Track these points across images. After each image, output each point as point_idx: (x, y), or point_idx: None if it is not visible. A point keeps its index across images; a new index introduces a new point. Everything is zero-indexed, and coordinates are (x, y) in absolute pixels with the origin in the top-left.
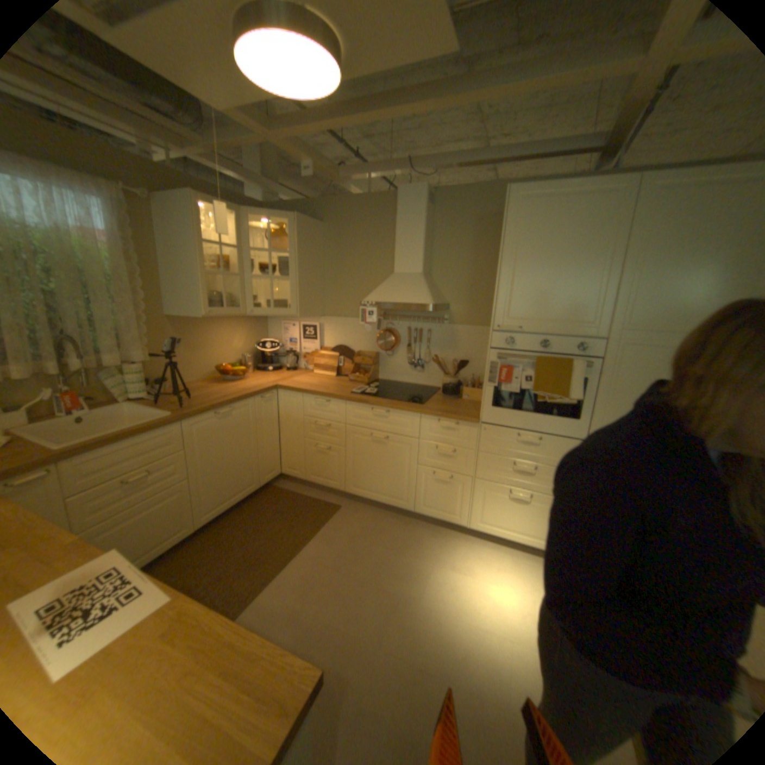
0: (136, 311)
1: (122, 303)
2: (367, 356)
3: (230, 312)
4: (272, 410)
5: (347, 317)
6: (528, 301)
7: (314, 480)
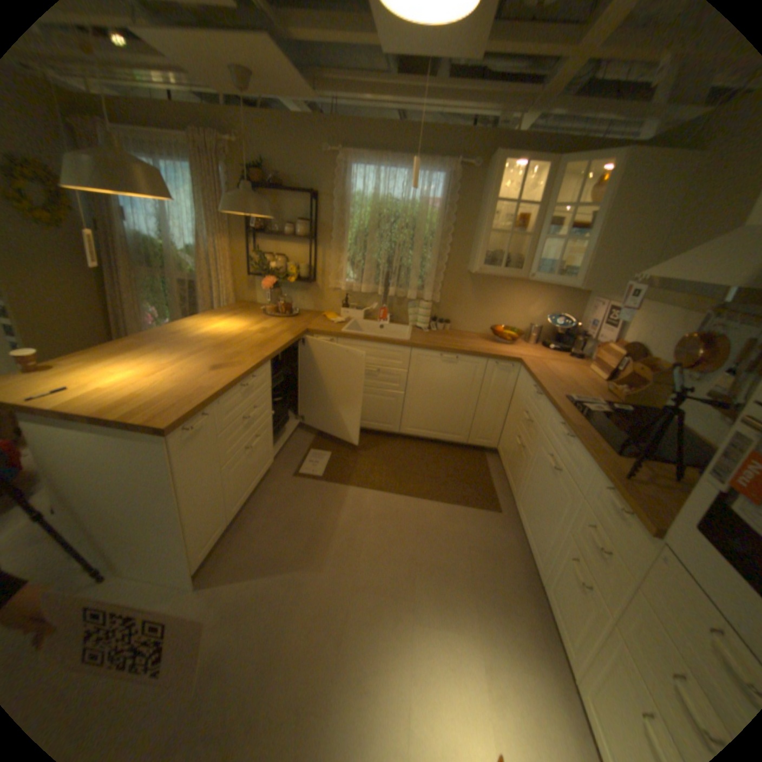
0: (447, 262)
1: (438, 255)
2: (666, 370)
3: (508, 272)
4: (509, 382)
5: (670, 303)
6: None
7: (507, 472)
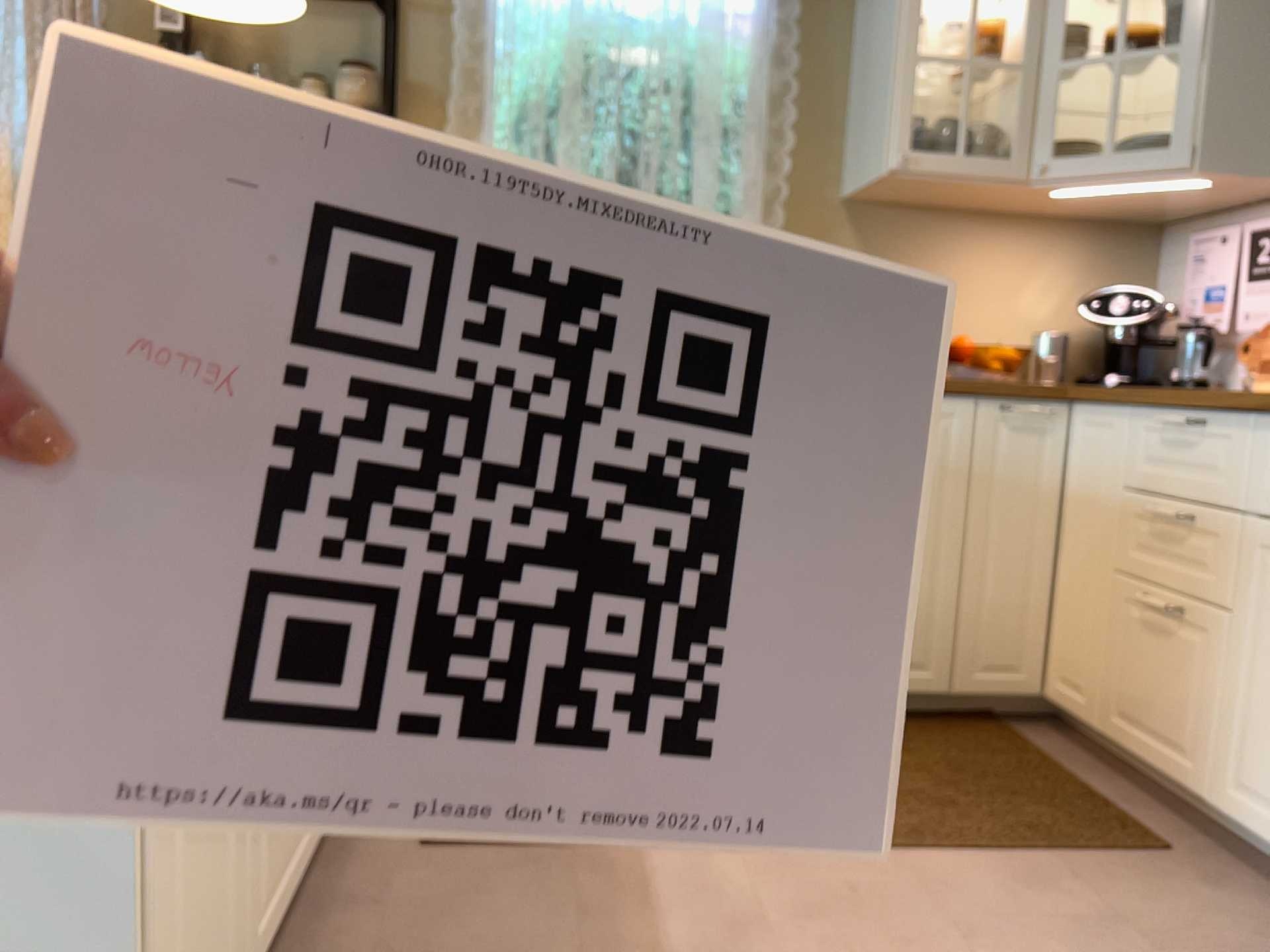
0: (786, 180)
1: (761, 160)
2: None
3: (979, 164)
4: (1047, 464)
5: None
6: None
7: (1126, 734)
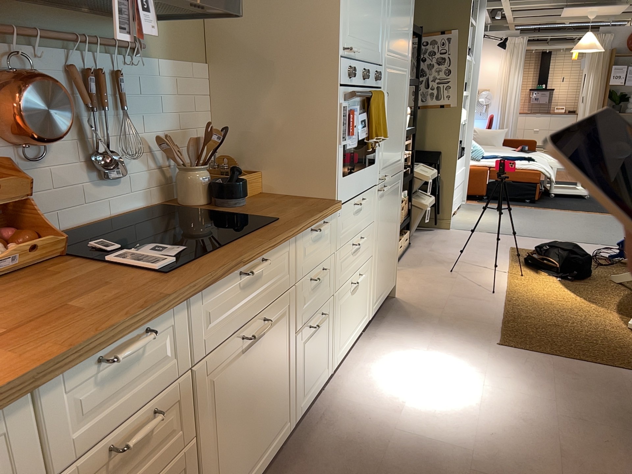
0: None
1: None
2: None
3: None
4: None
5: None
6: (358, 14)
7: None
